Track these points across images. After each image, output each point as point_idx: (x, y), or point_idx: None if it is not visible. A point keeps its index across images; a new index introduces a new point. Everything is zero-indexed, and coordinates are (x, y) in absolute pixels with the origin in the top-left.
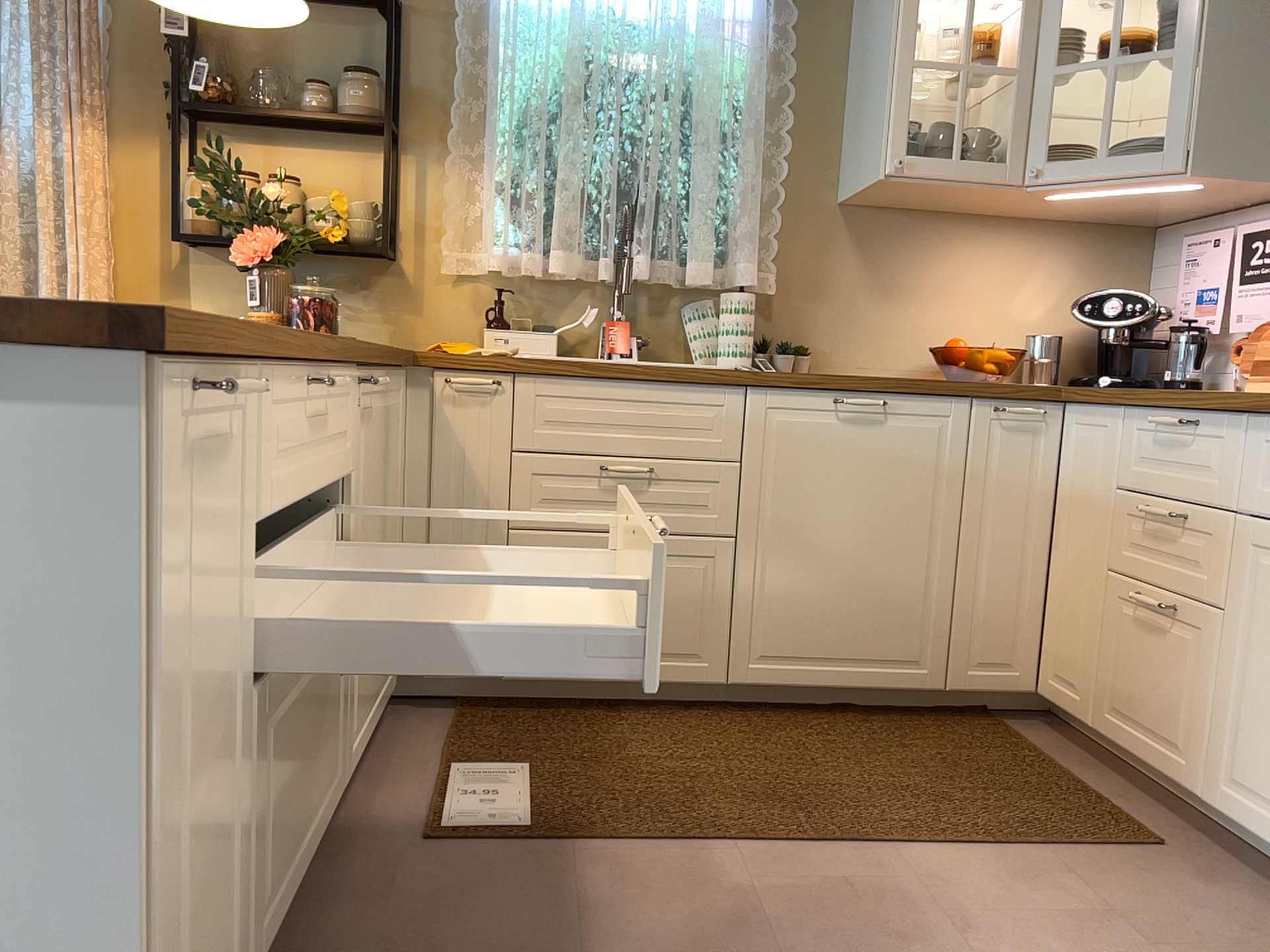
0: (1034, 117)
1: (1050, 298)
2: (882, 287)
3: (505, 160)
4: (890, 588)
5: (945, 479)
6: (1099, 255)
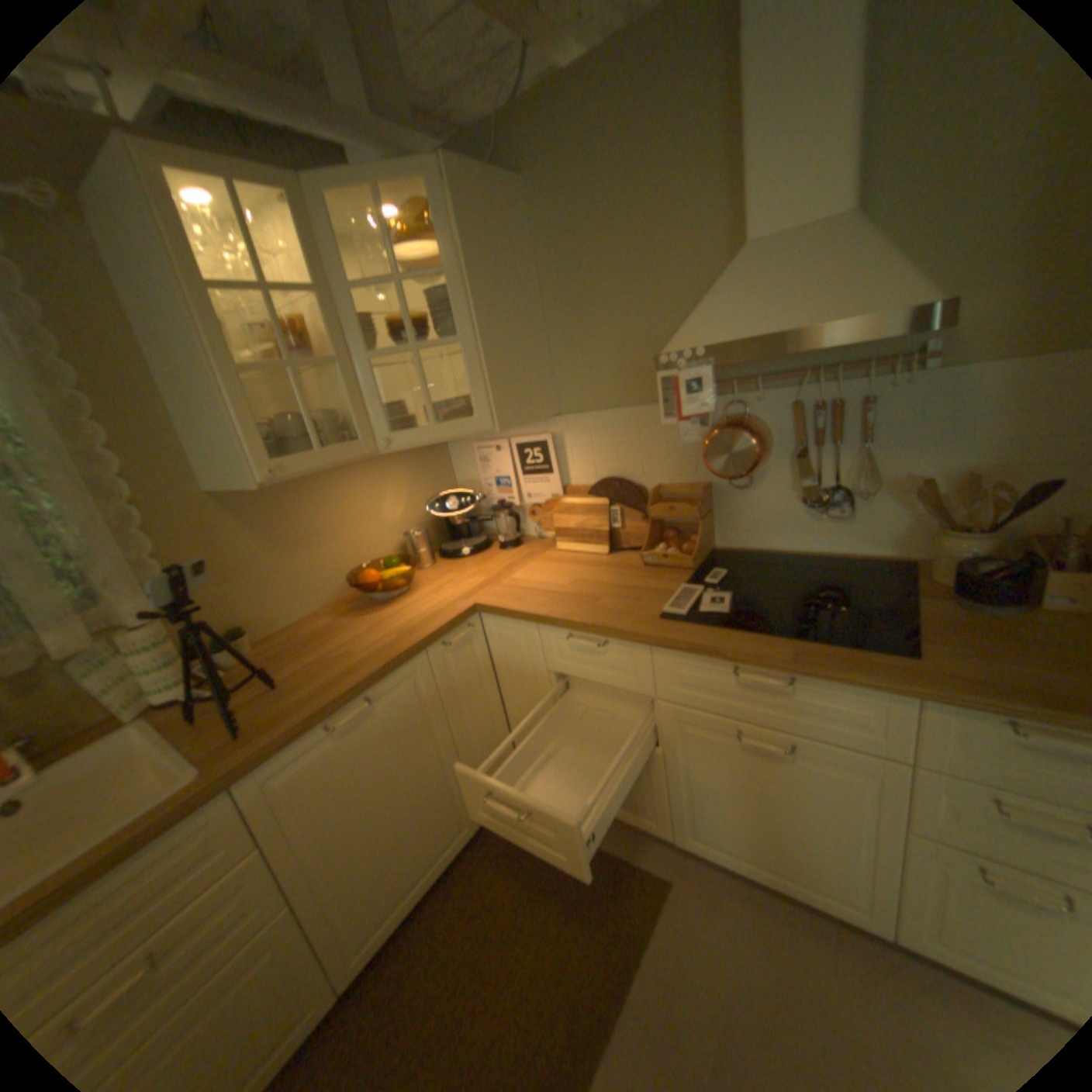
0: (364, 396)
1: (402, 500)
2: (280, 546)
3: None
4: (425, 811)
5: (430, 714)
6: (418, 459)
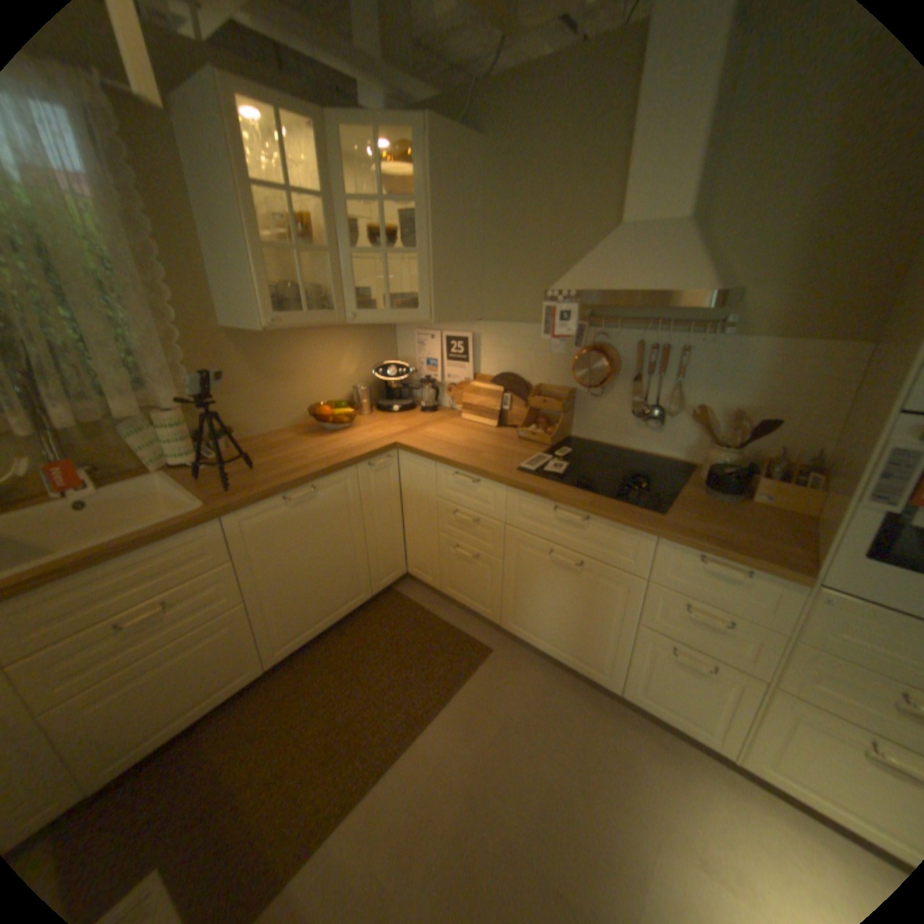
0: (343, 281)
1: (355, 363)
2: (265, 378)
3: None
4: (338, 574)
5: (352, 510)
6: (373, 335)
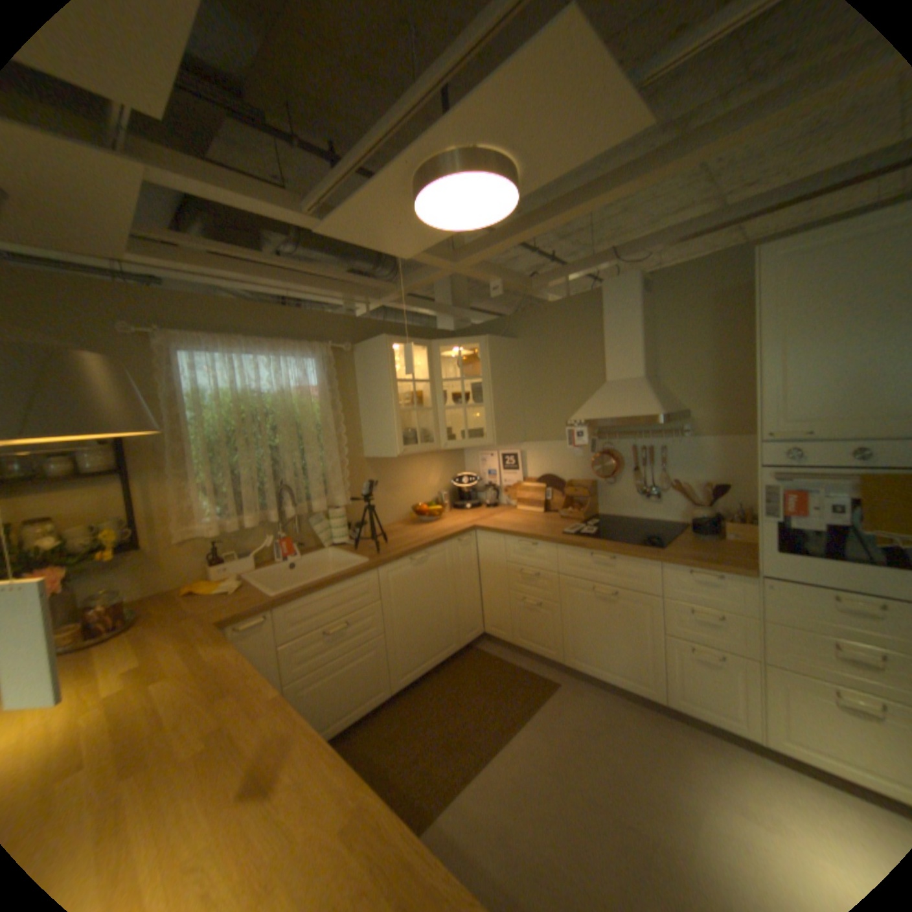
0: (439, 425)
1: (438, 476)
2: (385, 488)
3: (200, 476)
4: (438, 623)
5: (447, 573)
6: (448, 457)
